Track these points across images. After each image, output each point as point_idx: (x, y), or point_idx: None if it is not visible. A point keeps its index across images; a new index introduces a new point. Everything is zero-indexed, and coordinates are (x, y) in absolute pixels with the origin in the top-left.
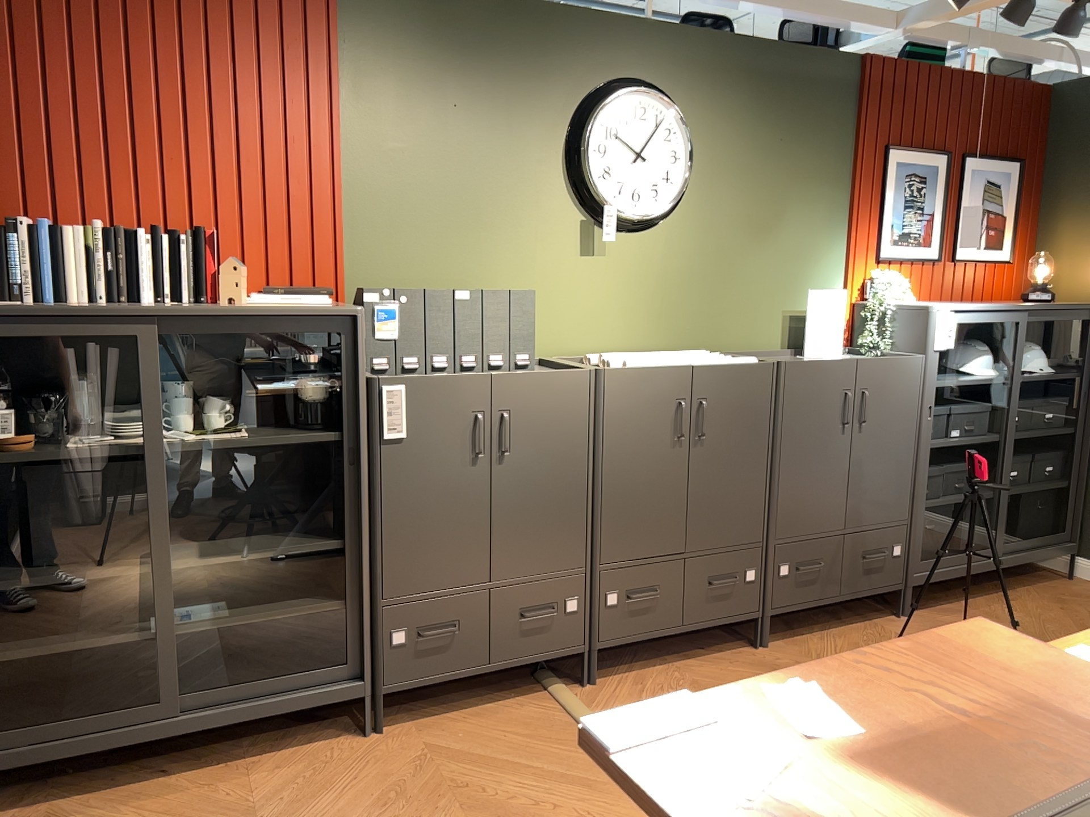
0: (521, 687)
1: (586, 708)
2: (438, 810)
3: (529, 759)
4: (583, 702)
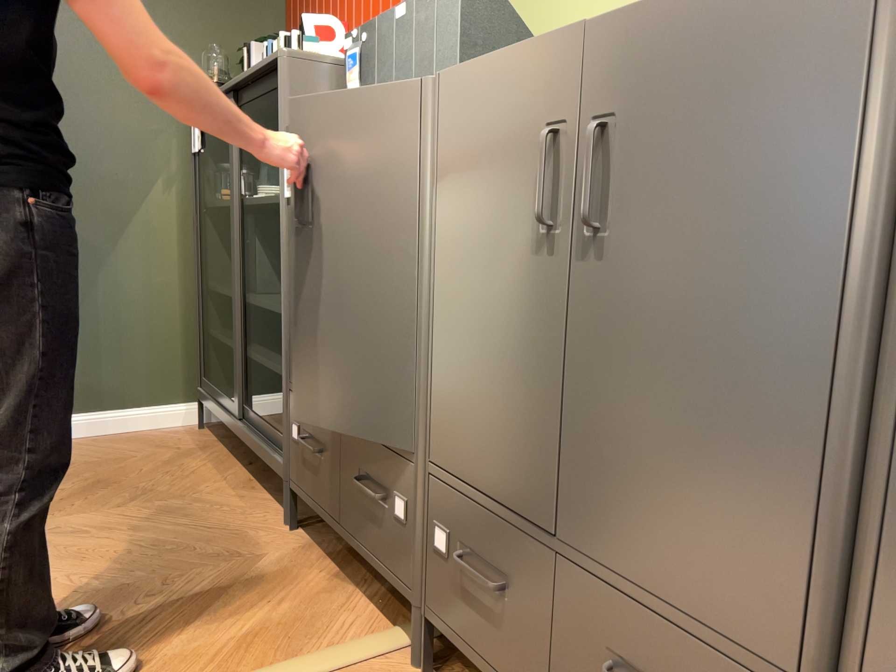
0: (405, 608)
1: (337, 669)
2: (129, 574)
3: (210, 625)
4: (361, 667)
